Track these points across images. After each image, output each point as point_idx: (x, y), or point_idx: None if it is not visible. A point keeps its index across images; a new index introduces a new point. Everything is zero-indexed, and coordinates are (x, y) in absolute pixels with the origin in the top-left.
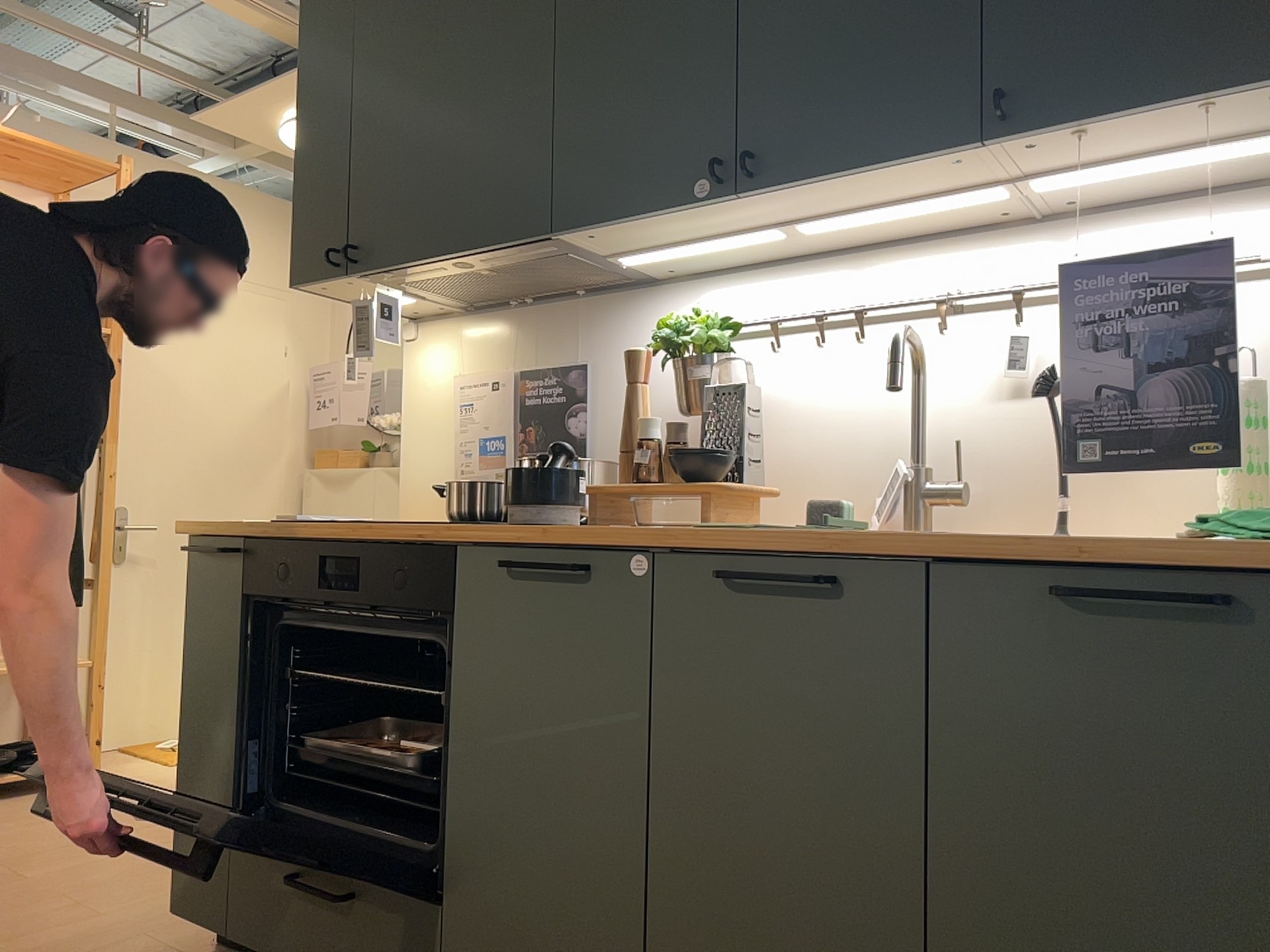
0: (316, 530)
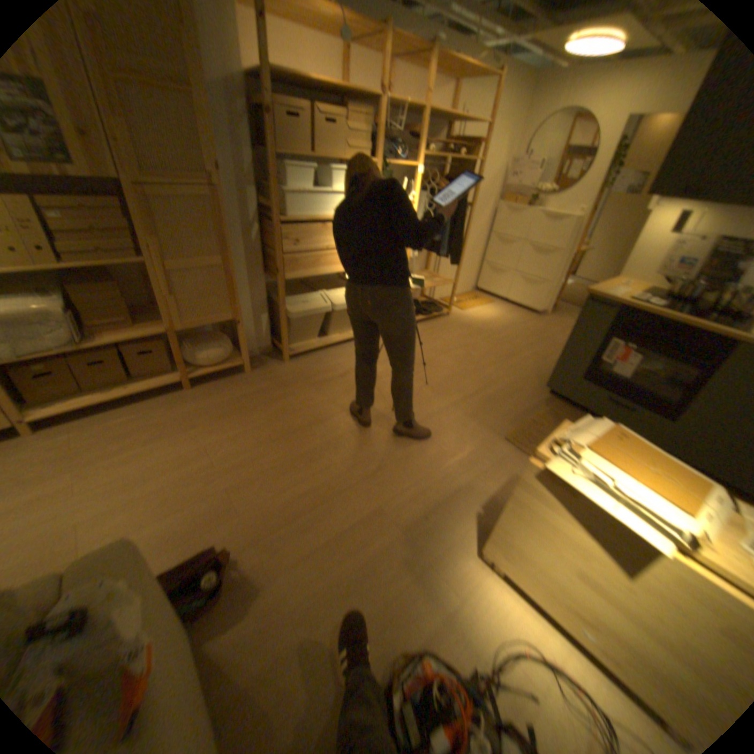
0: (660, 311)
